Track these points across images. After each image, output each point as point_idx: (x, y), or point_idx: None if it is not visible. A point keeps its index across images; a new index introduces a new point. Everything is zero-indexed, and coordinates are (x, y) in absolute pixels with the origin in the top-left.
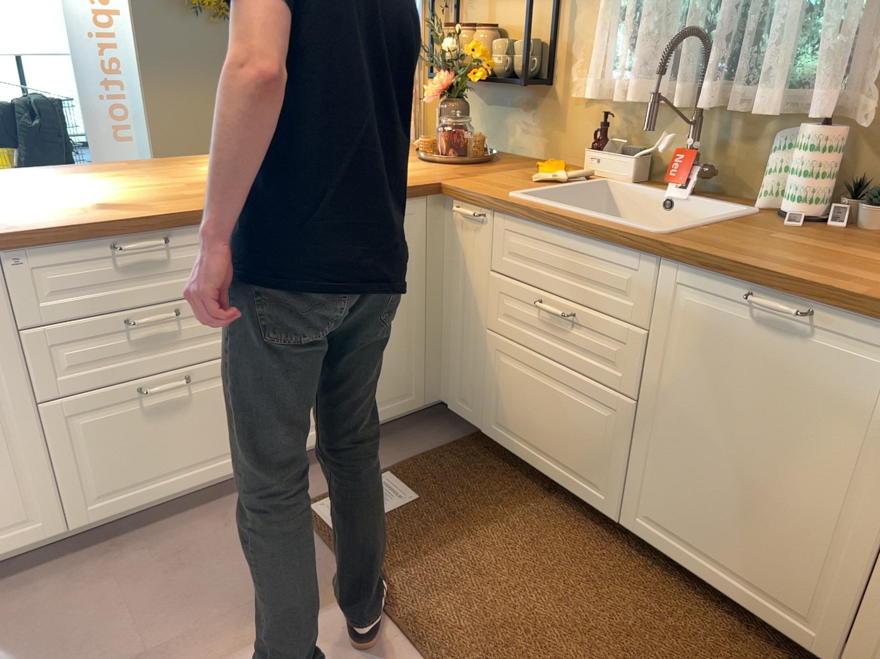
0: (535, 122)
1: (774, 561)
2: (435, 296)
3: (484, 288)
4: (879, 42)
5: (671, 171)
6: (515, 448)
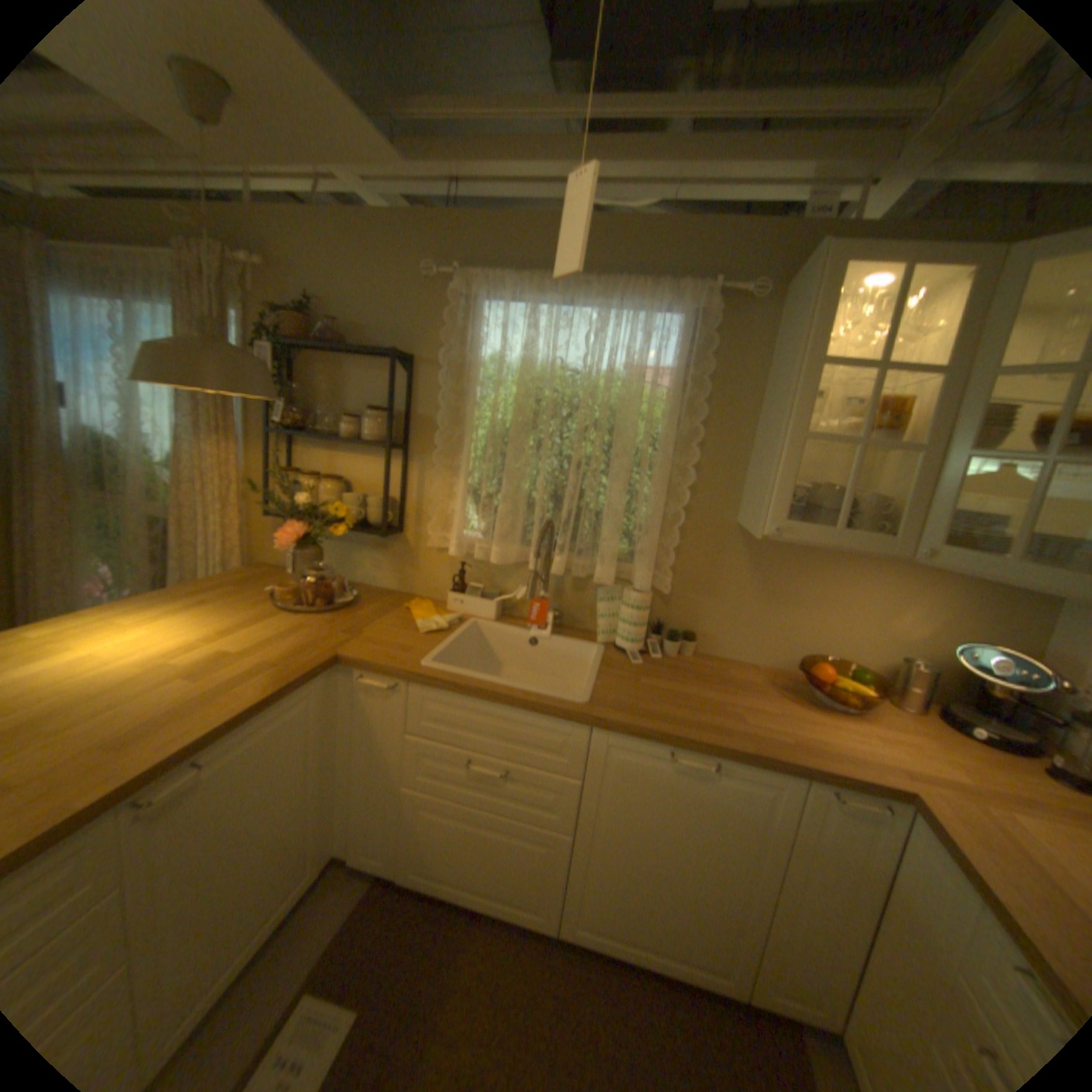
0: (386, 559)
1: (699, 940)
2: (328, 761)
3: (395, 752)
4: (663, 538)
5: (532, 615)
6: (439, 894)
